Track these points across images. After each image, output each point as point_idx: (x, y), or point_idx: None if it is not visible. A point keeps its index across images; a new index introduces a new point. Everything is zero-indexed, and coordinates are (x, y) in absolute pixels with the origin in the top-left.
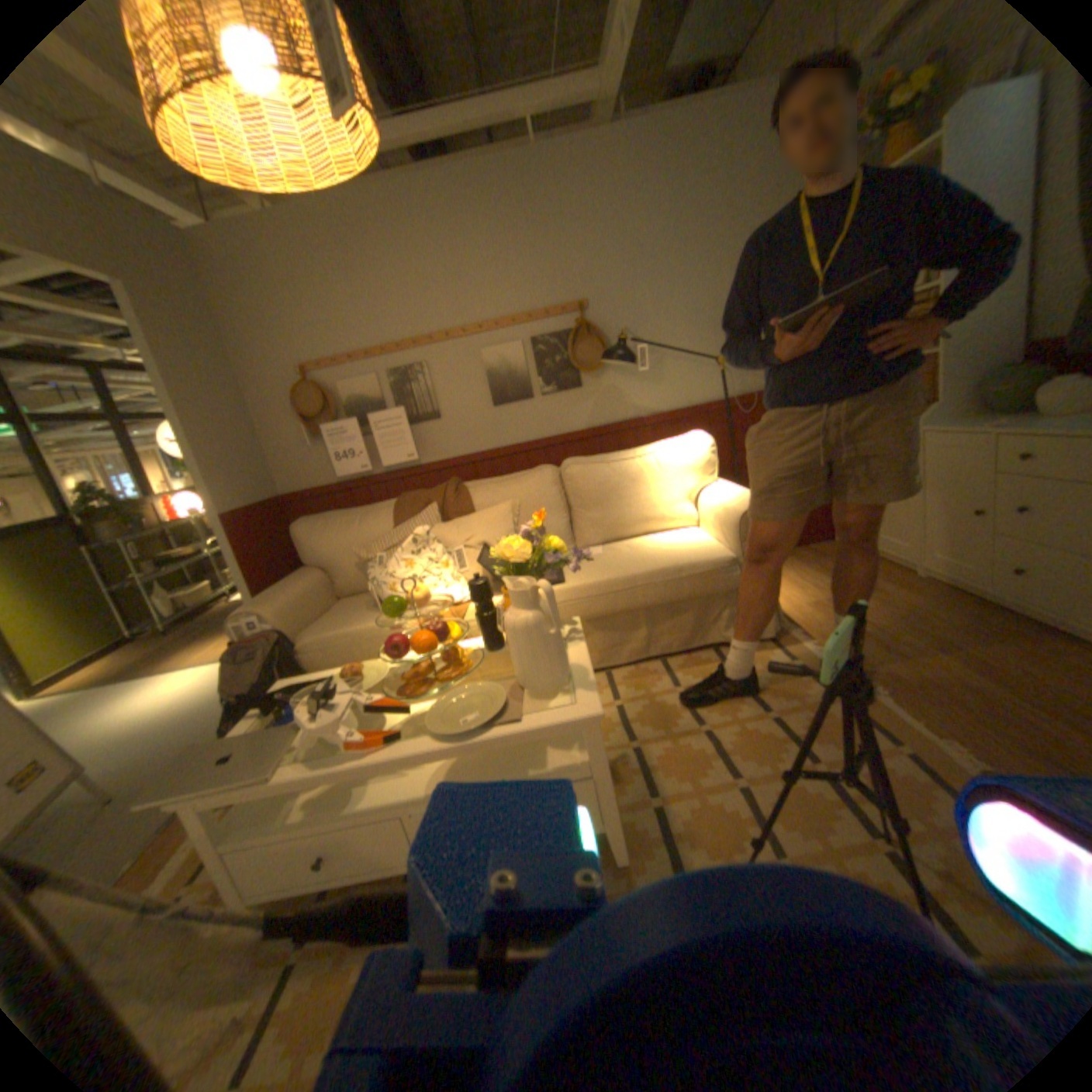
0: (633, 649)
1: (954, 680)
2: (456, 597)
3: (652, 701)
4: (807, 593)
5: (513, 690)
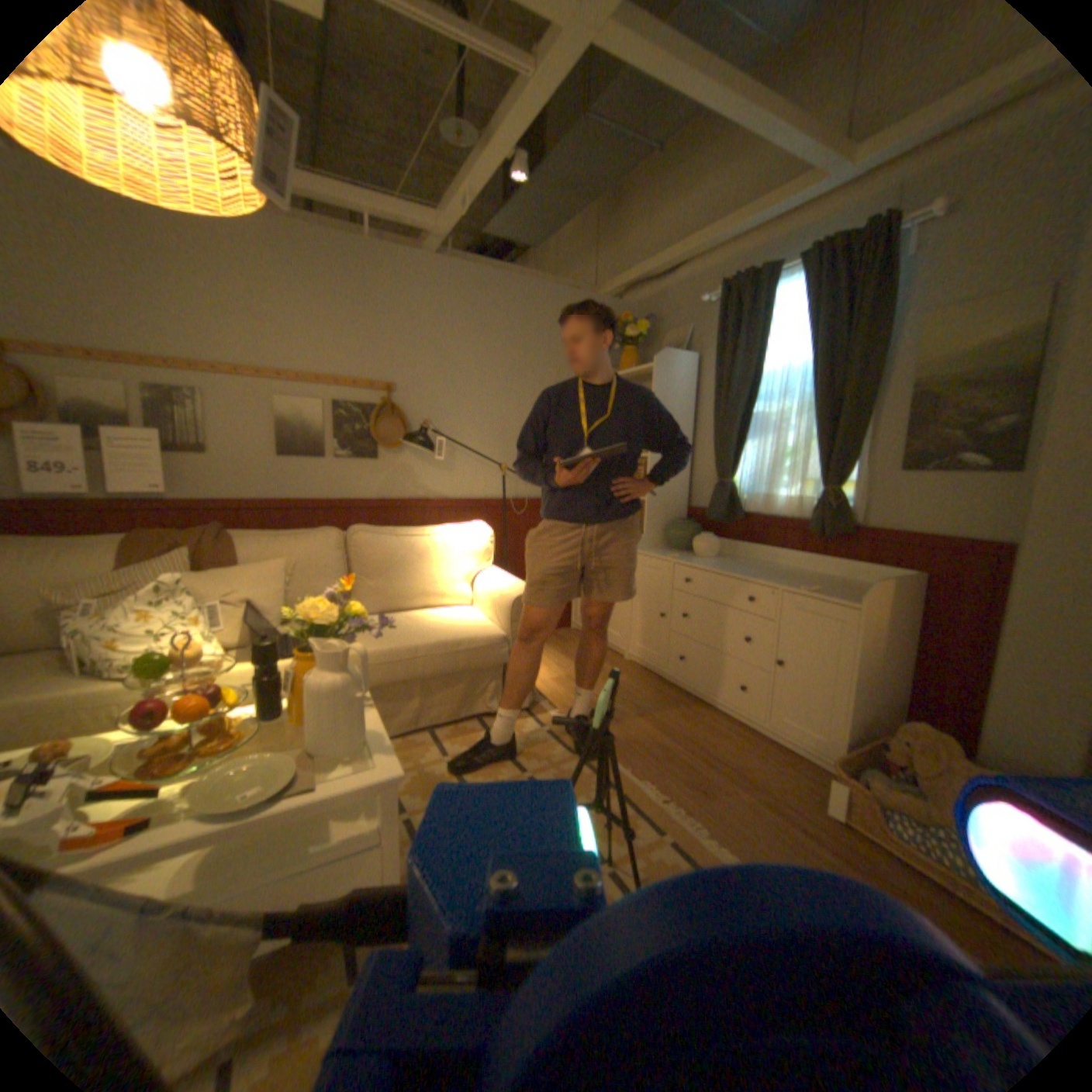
0: (403, 721)
1: (647, 737)
2: (206, 661)
3: (421, 772)
4: (551, 671)
5: (302, 760)
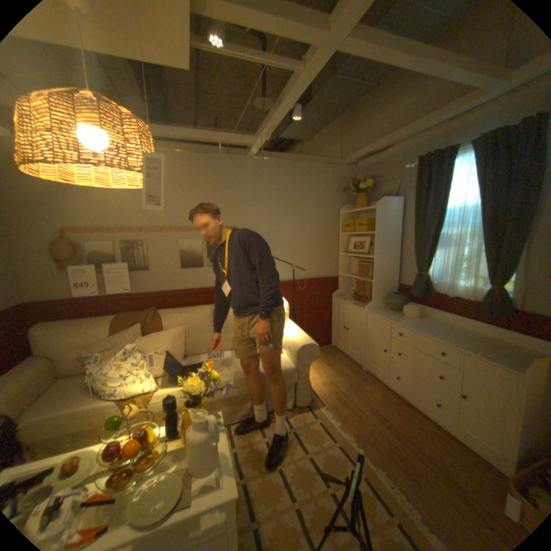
0: (243, 415)
1: (378, 432)
2: (146, 391)
3: (252, 450)
4: (321, 377)
5: (185, 480)
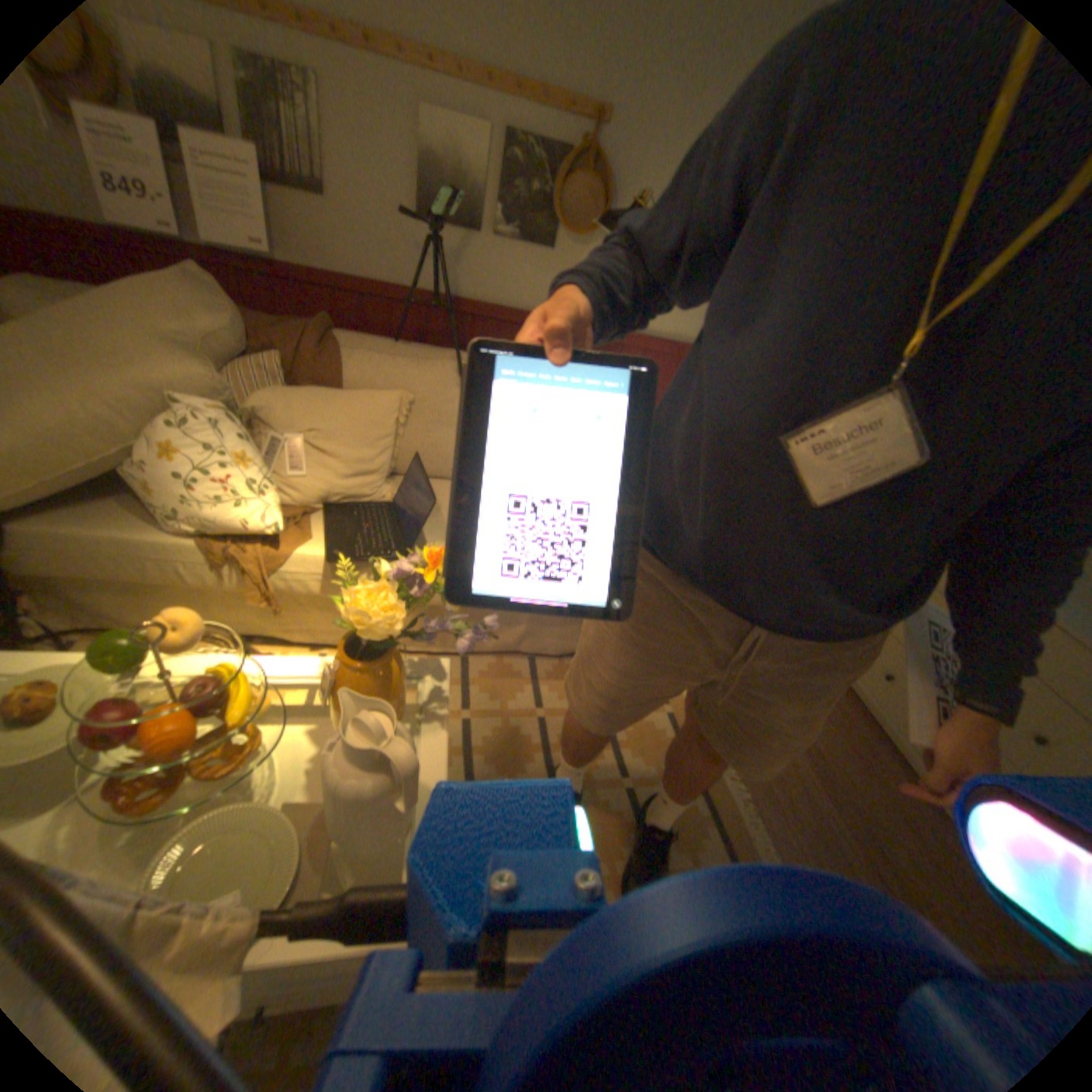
0: (501, 644)
1: (796, 778)
2: (278, 537)
3: (505, 724)
4: None
5: (314, 838)
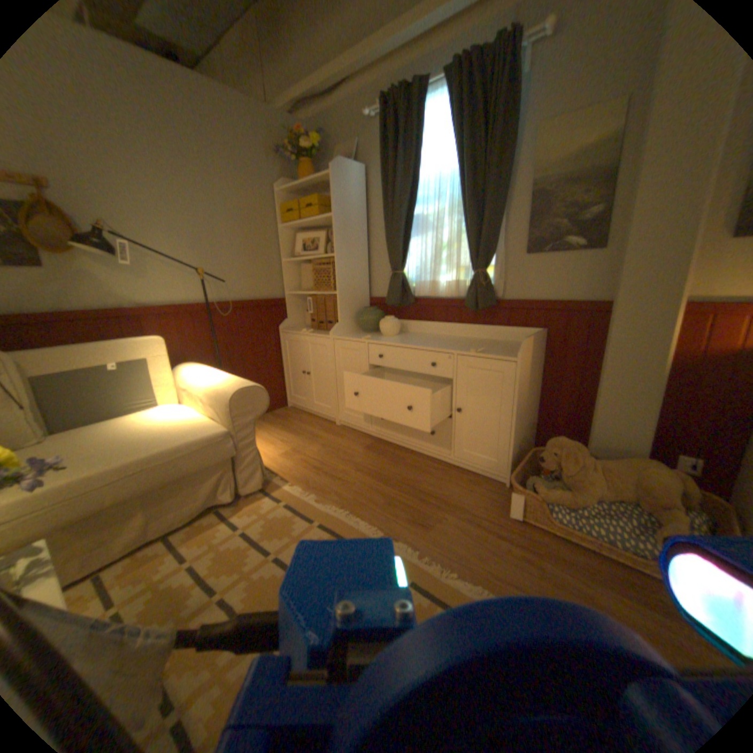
0: (127, 541)
1: (367, 488)
2: None
3: (155, 592)
4: (277, 447)
5: None
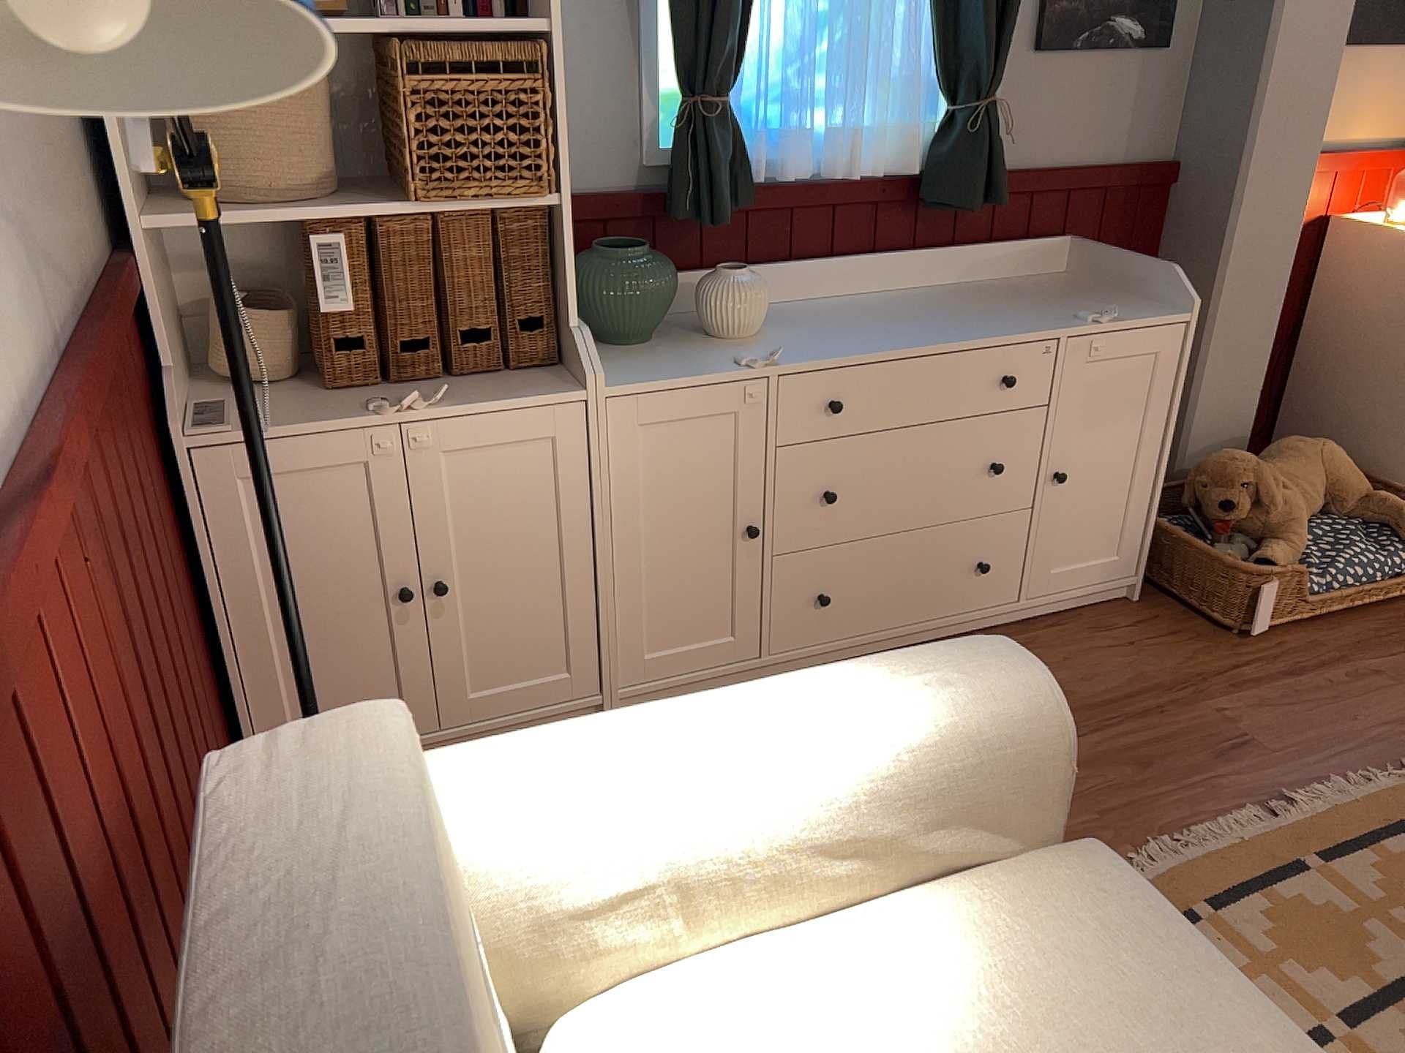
0: None
1: None
2: None
3: None
4: None
5: None
